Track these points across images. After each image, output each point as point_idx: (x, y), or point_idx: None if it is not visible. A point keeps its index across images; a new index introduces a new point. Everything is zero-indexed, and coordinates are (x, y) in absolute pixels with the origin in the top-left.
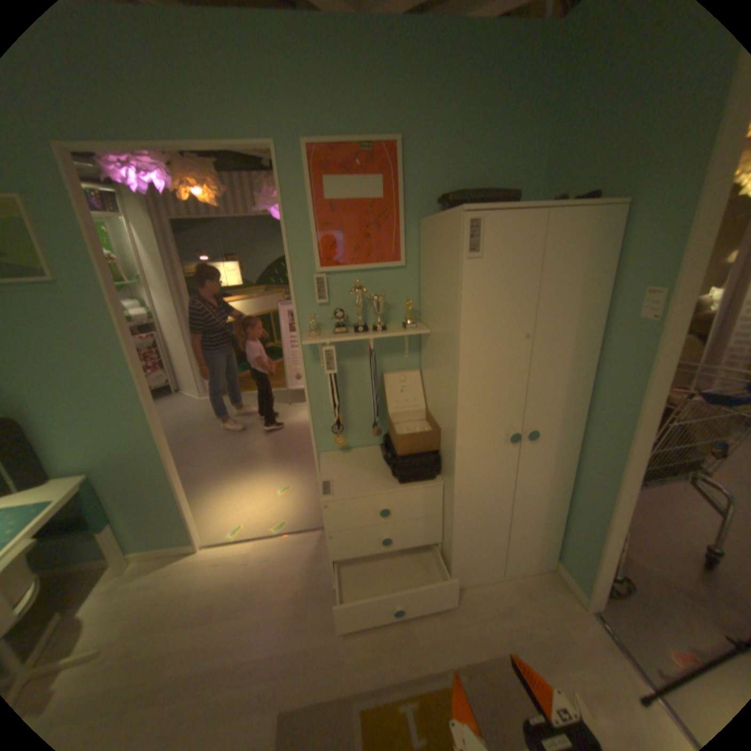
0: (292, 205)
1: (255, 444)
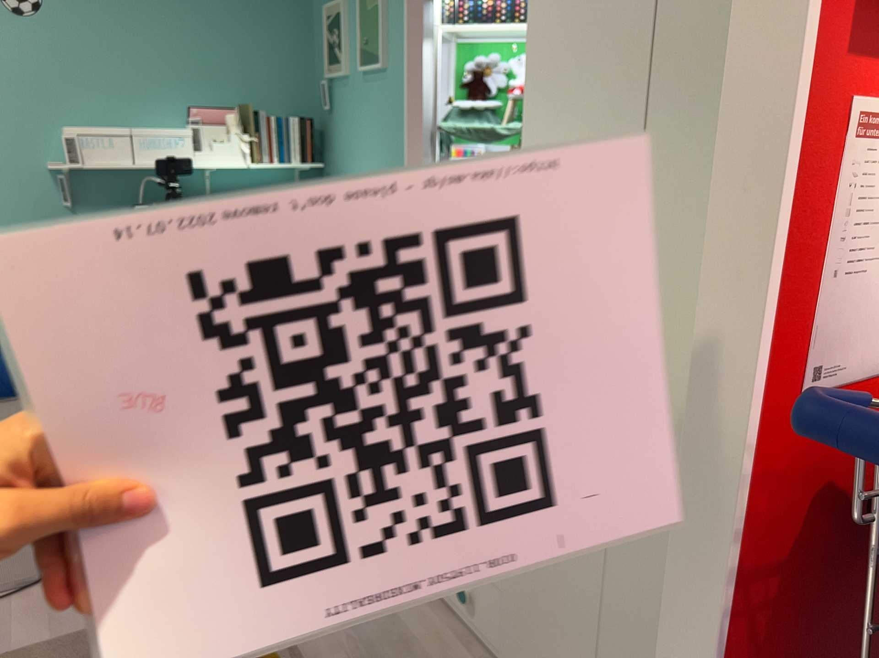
0: None
1: None
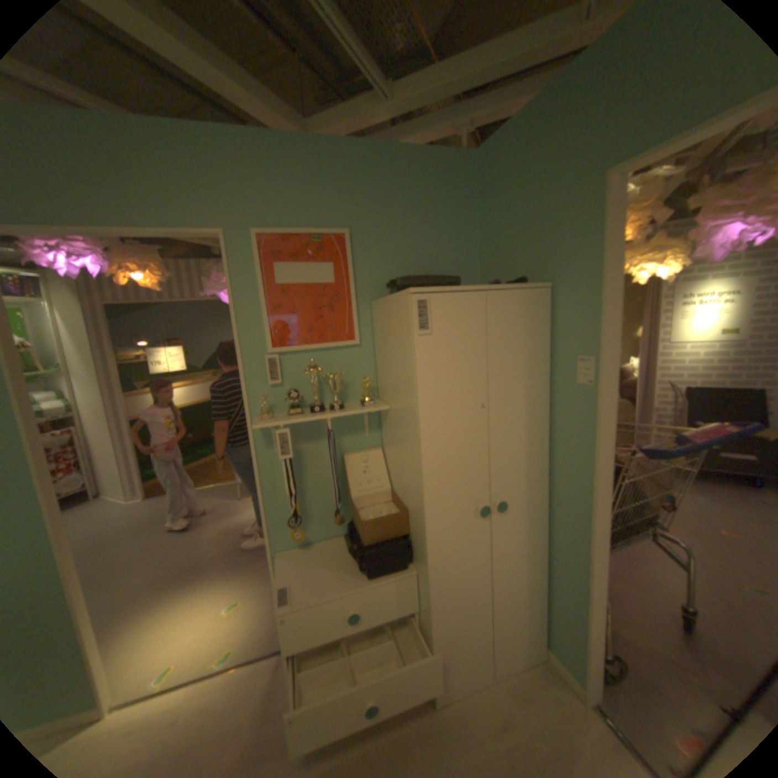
0: (243, 289)
1: (196, 552)
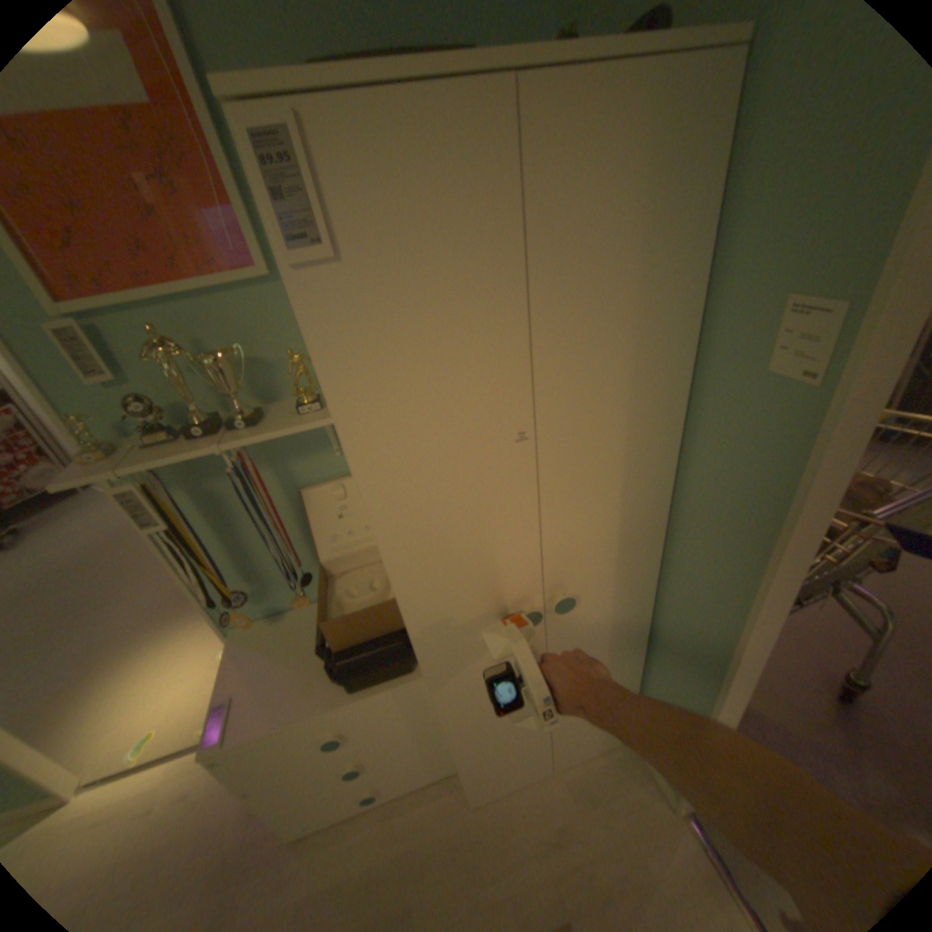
0: None
1: None
